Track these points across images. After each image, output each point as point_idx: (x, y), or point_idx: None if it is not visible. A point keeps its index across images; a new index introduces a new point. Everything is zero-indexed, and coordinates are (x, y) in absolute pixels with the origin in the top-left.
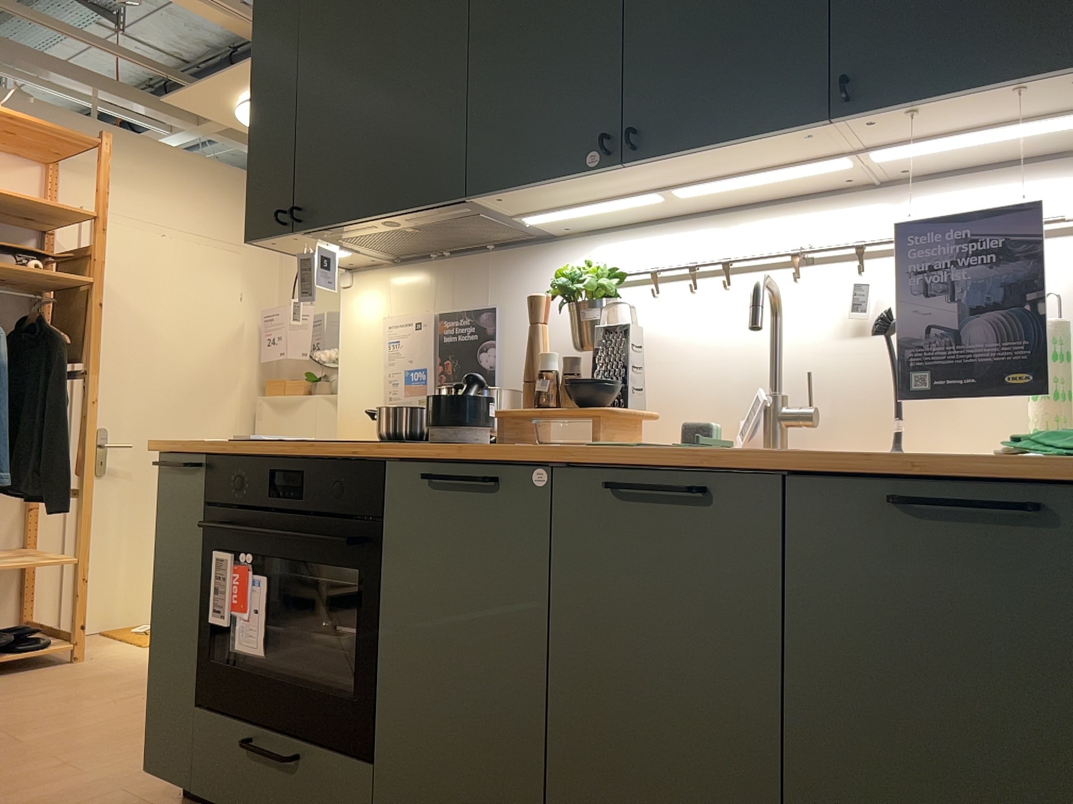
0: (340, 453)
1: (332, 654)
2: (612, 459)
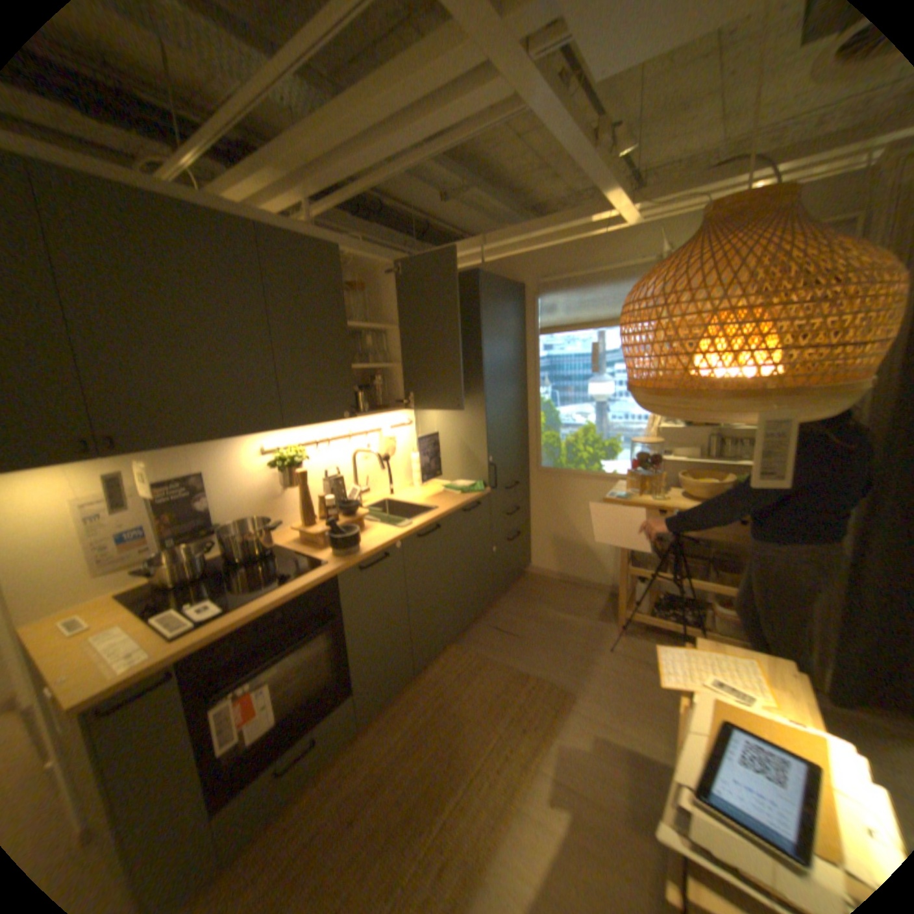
0: (306, 586)
1: (303, 685)
2: (419, 529)
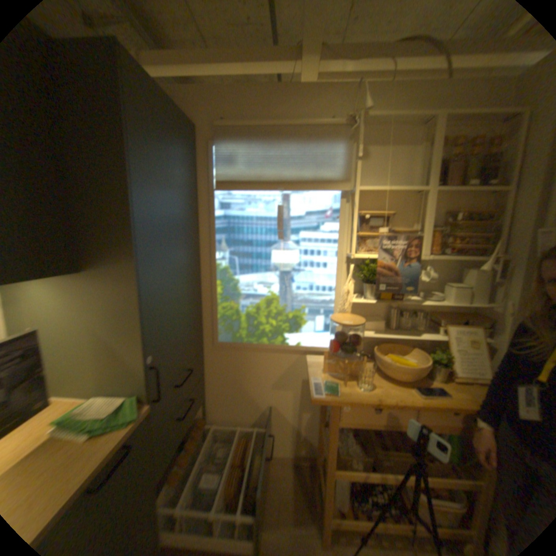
0: None
1: None
2: None
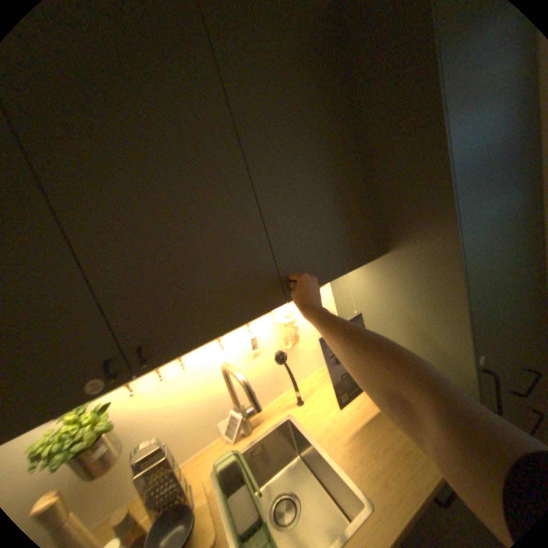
0: None
1: None
2: None
